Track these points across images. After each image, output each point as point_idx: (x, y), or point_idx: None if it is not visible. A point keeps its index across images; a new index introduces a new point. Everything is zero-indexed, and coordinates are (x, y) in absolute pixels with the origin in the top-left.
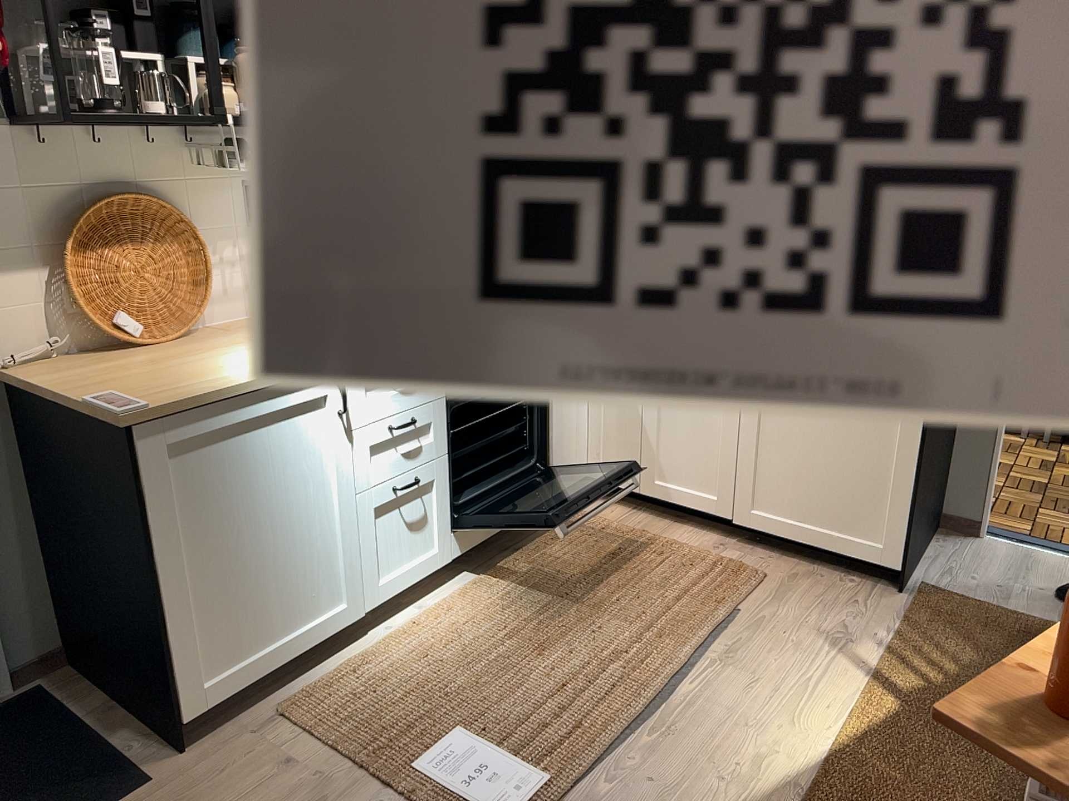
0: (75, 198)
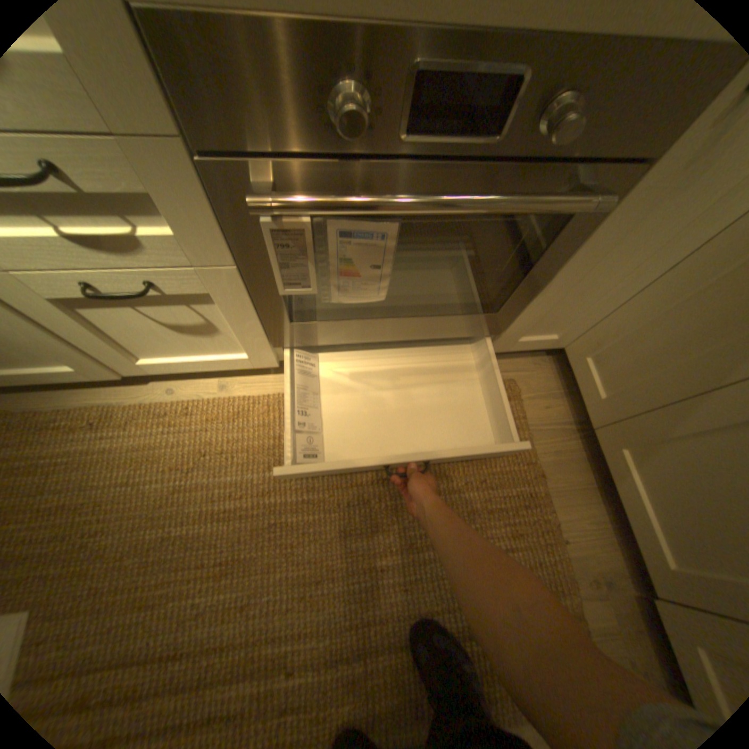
0: None
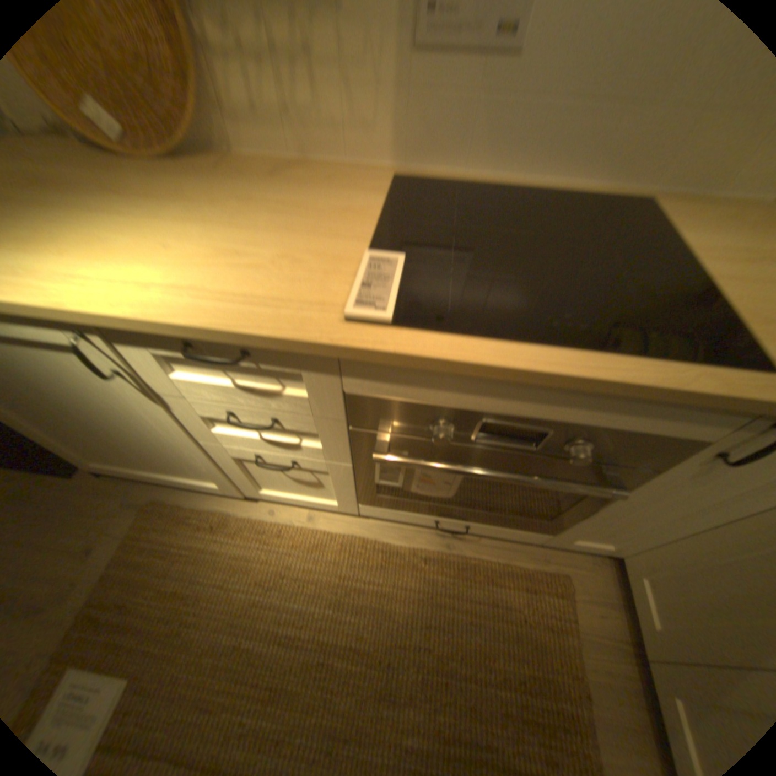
0: None
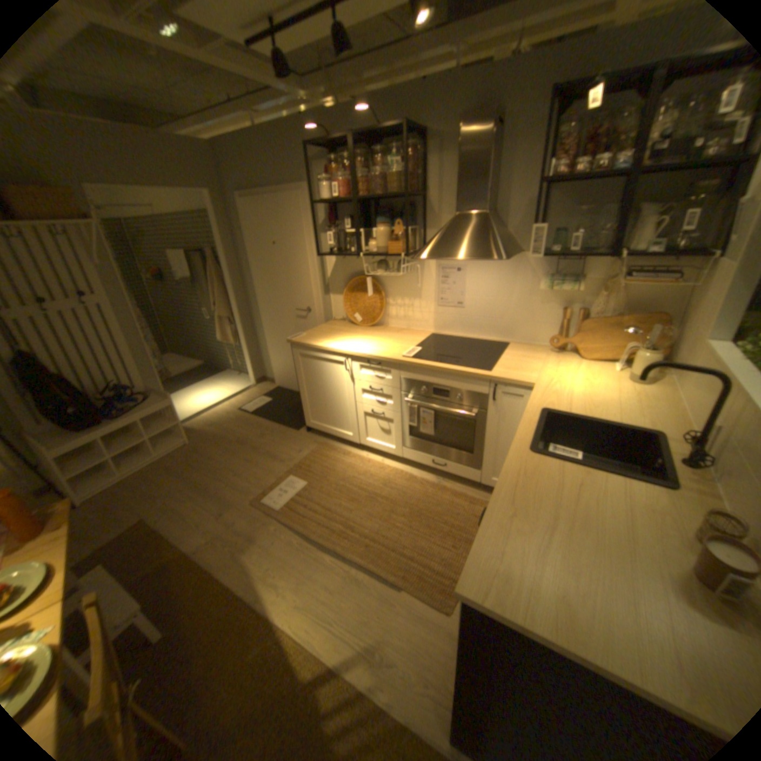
0: (353, 275)
